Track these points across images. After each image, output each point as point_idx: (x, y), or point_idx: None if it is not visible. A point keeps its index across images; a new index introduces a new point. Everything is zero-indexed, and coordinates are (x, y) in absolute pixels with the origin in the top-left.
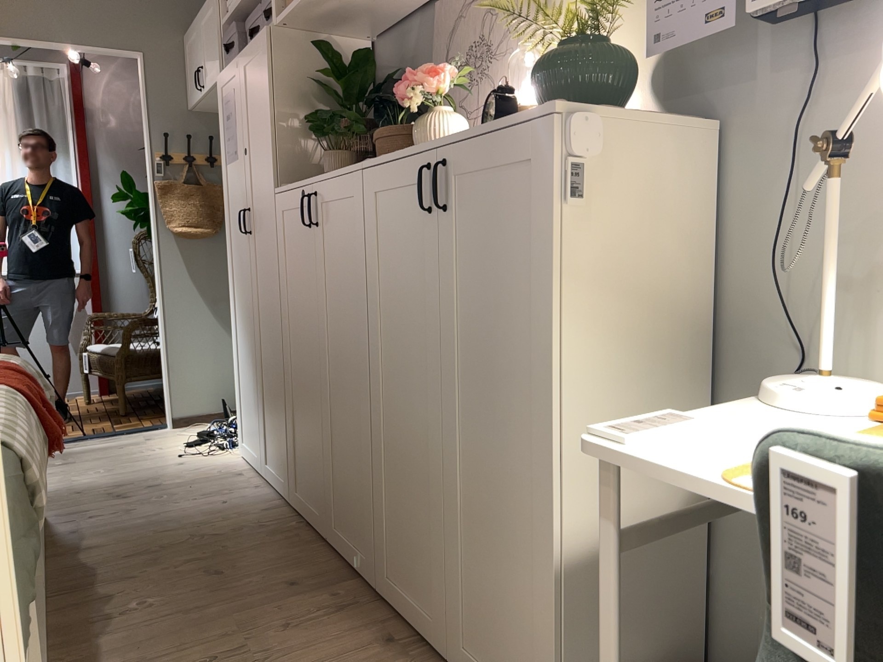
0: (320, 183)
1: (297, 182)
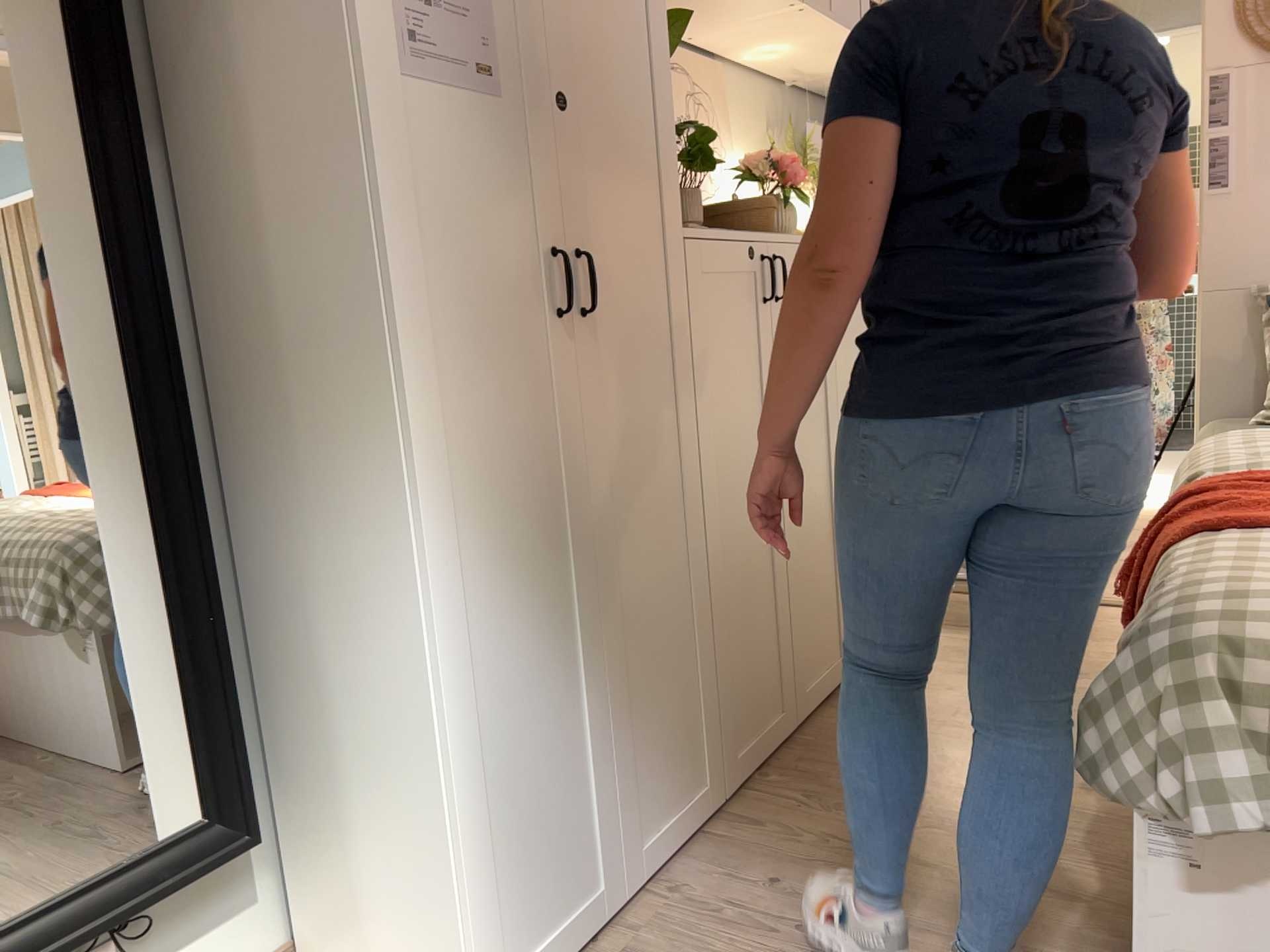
0: (778, 243)
1: (725, 228)
